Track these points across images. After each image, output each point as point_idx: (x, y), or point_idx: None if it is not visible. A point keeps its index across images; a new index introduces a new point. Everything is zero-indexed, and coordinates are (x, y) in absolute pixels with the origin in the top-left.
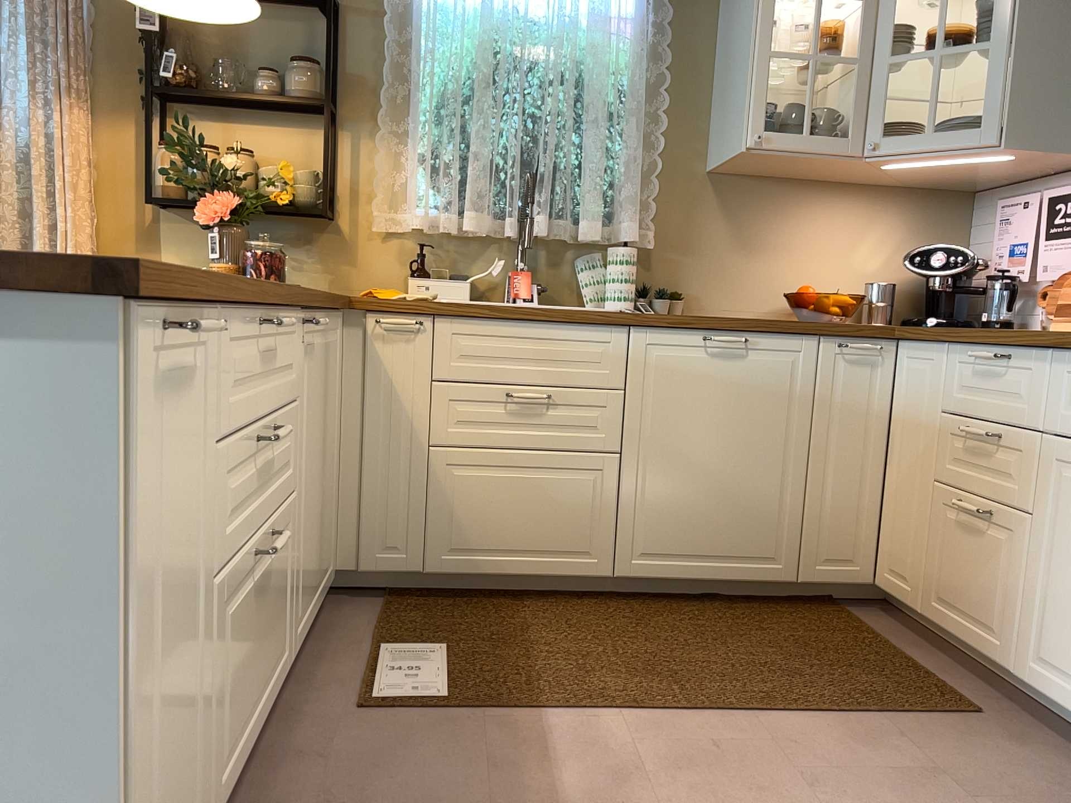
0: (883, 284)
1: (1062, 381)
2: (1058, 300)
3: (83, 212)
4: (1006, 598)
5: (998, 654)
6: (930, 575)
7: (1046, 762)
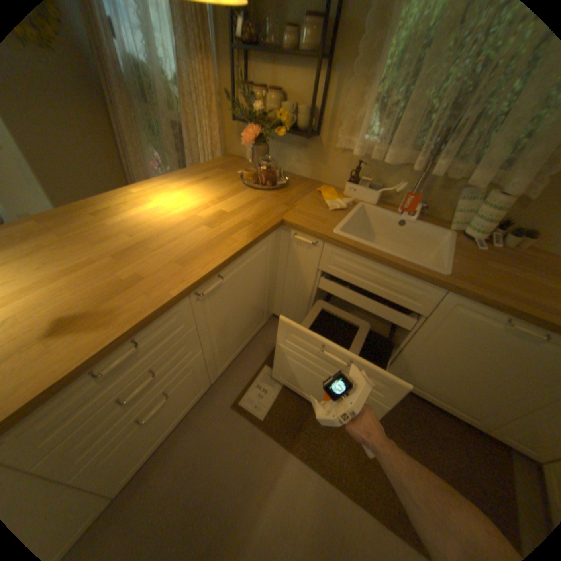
0: None
1: None
2: None
3: (211, 118)
4: None
5: None
6: None
7: None
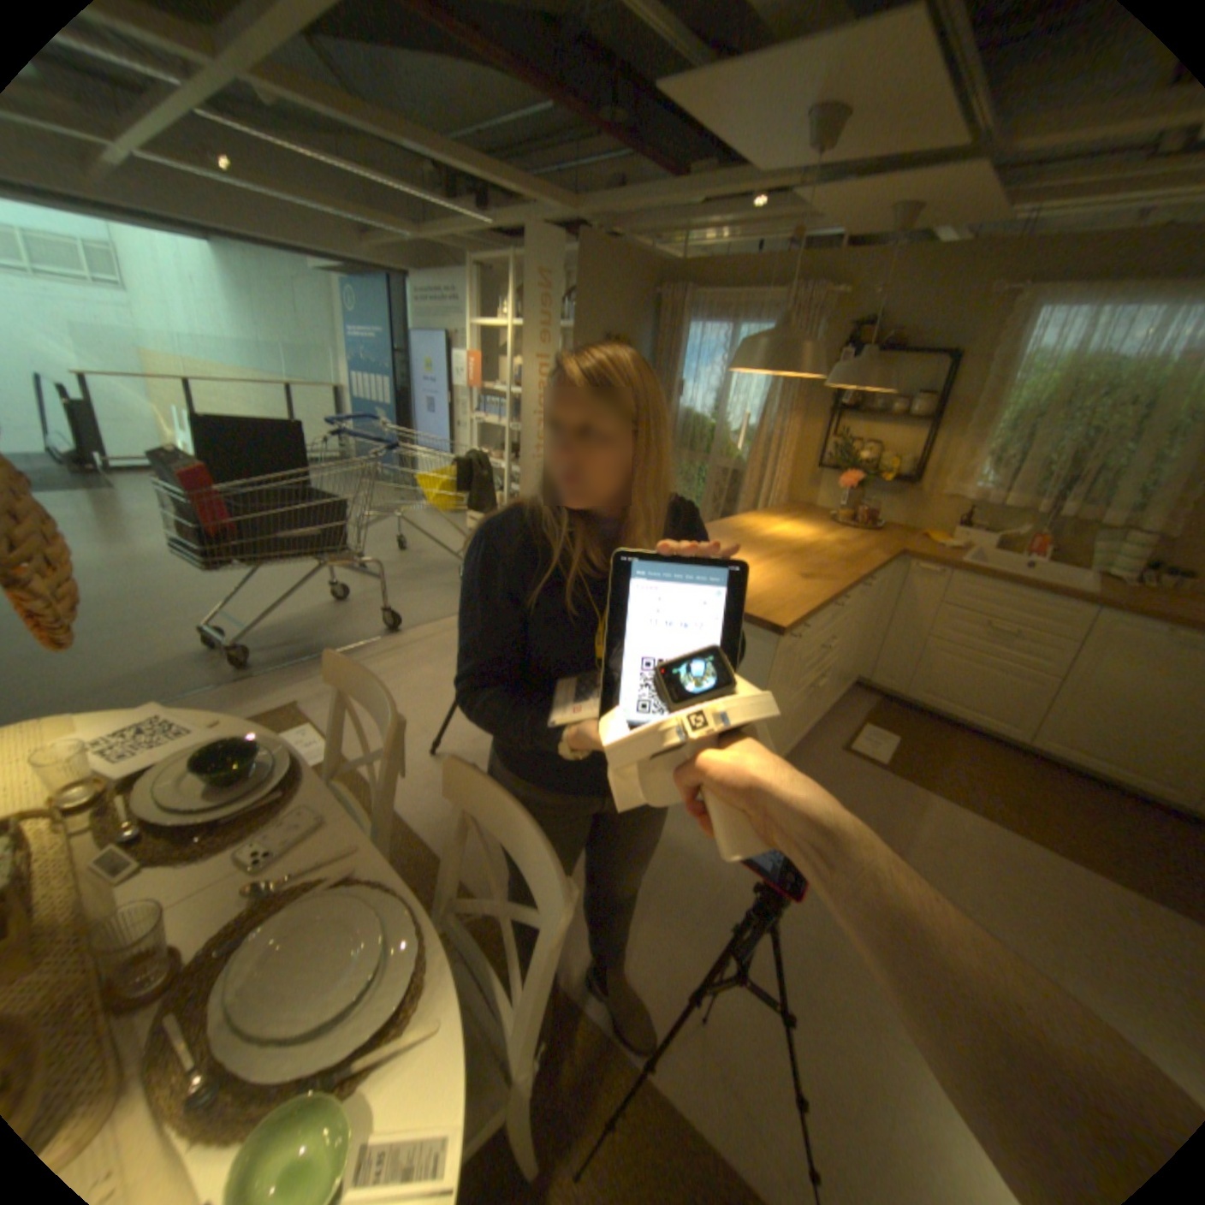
0: None
1: None
2: None
3: (784, 466)
4: None
5: None
6: None
7: None
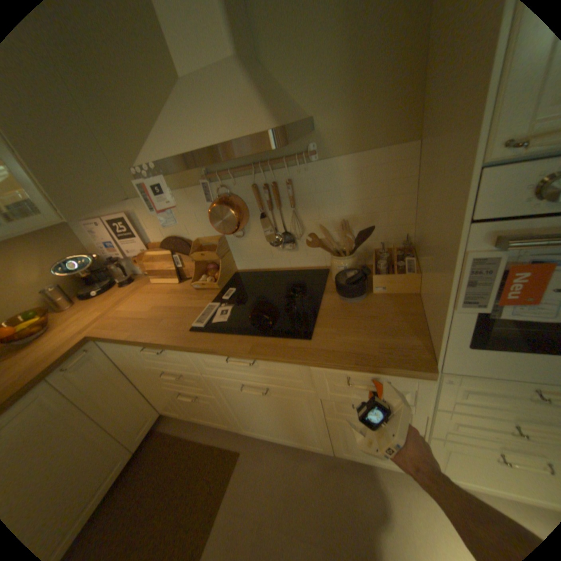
0: (48, 284)
1: (196, 358)
2: (143, 266)
3: None
4: (220, 416)
5: (228, 429)
6: (183, 412)
7: (268, 459)
